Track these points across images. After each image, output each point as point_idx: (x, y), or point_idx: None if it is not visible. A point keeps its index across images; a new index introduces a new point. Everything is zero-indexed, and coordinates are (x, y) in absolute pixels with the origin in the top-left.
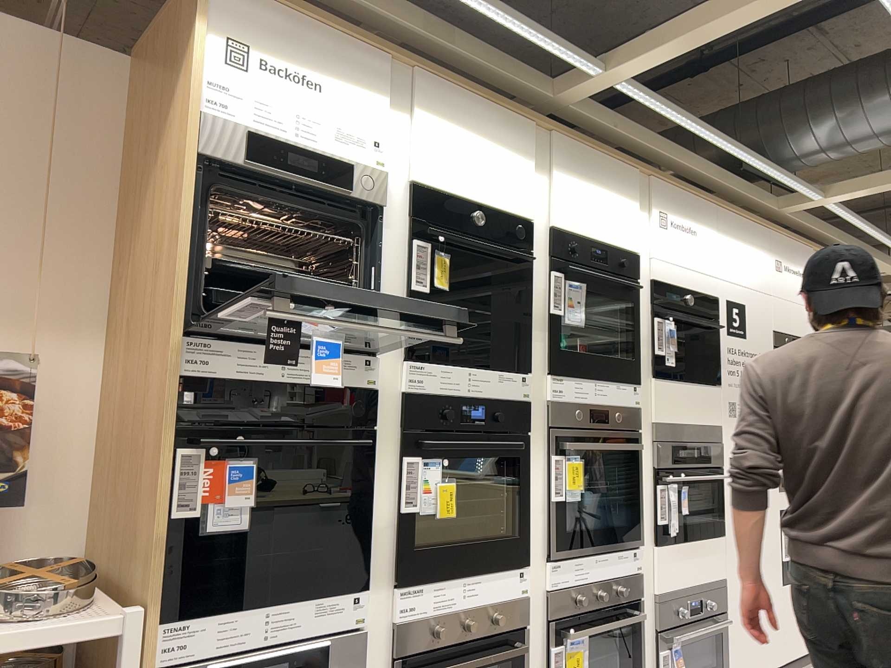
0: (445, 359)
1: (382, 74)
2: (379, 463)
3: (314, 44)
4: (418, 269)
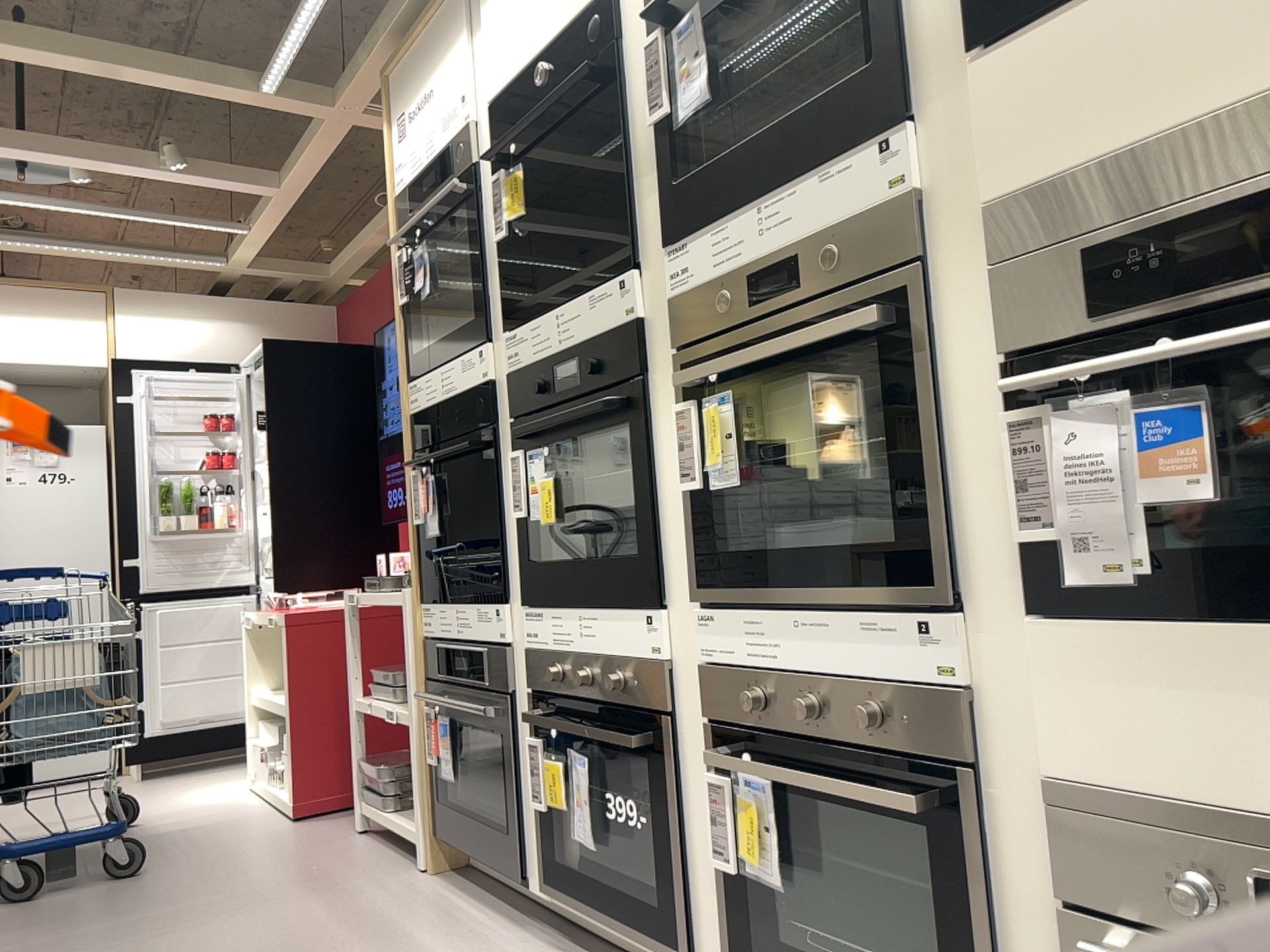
0: (539, 310)
1: (454, 4)
2: (502, 469)
3: (420, 49)
4: (493, 211)
